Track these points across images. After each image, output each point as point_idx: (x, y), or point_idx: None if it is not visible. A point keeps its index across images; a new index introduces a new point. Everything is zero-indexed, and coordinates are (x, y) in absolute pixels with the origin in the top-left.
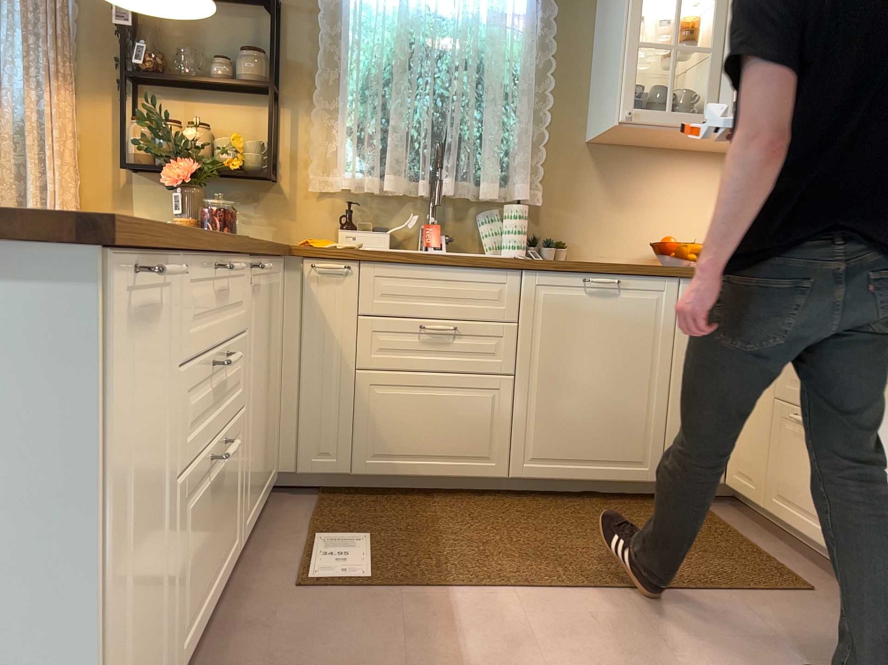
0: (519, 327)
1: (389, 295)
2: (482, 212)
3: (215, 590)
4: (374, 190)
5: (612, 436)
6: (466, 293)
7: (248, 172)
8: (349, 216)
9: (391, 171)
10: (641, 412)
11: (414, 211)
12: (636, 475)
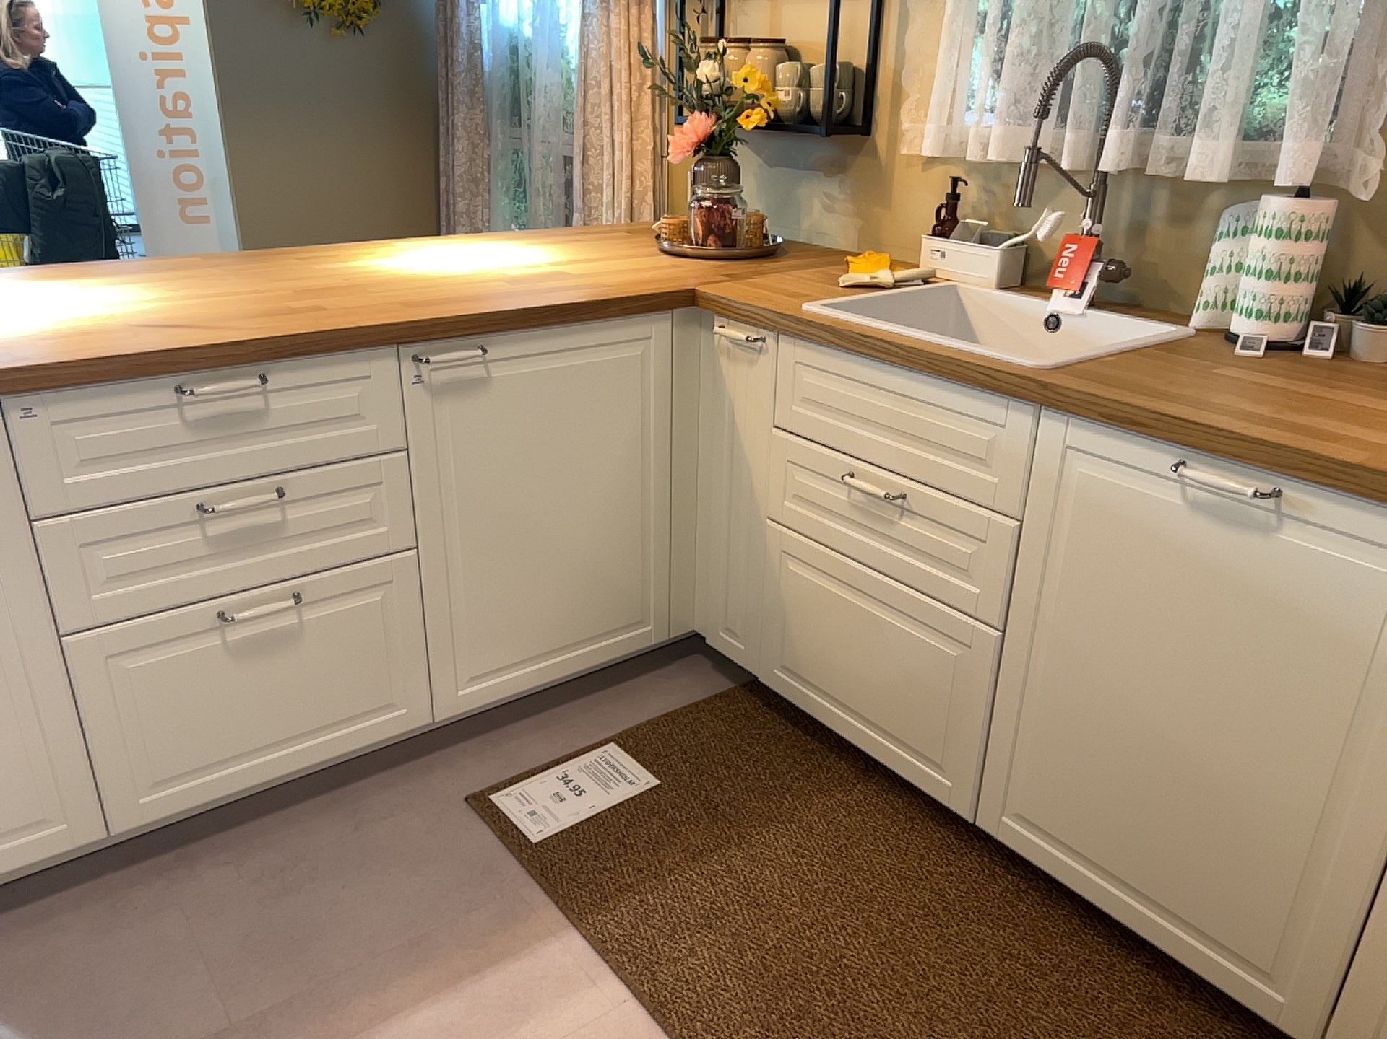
0: (1024, 535)
1: (814, 401)
2: (1226, 212)
3: (306, 754)
4: (982, 159)
5: (1198, 871)
6: (929, 431)
7: (817, 124)
8: (950, 210)
9: (1005, 120)
10: (1286, 857)
11: (1080, 202)
12: (1245, 991)
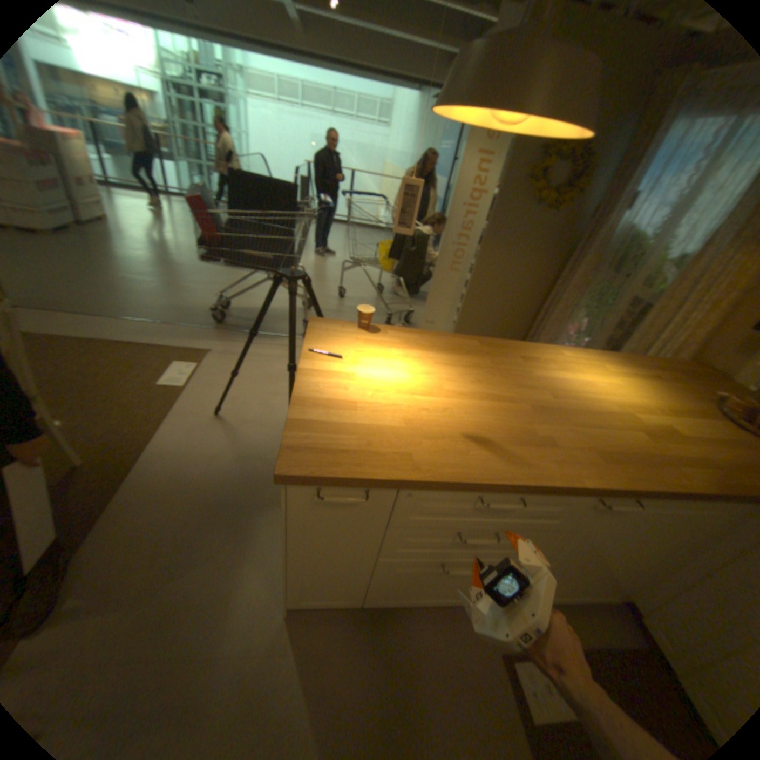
0: None
1: None
2: None
3: (445, 606)
4: None
5: None
6: None
7: None
8: None
9: None
10: None
11: None
12: None
